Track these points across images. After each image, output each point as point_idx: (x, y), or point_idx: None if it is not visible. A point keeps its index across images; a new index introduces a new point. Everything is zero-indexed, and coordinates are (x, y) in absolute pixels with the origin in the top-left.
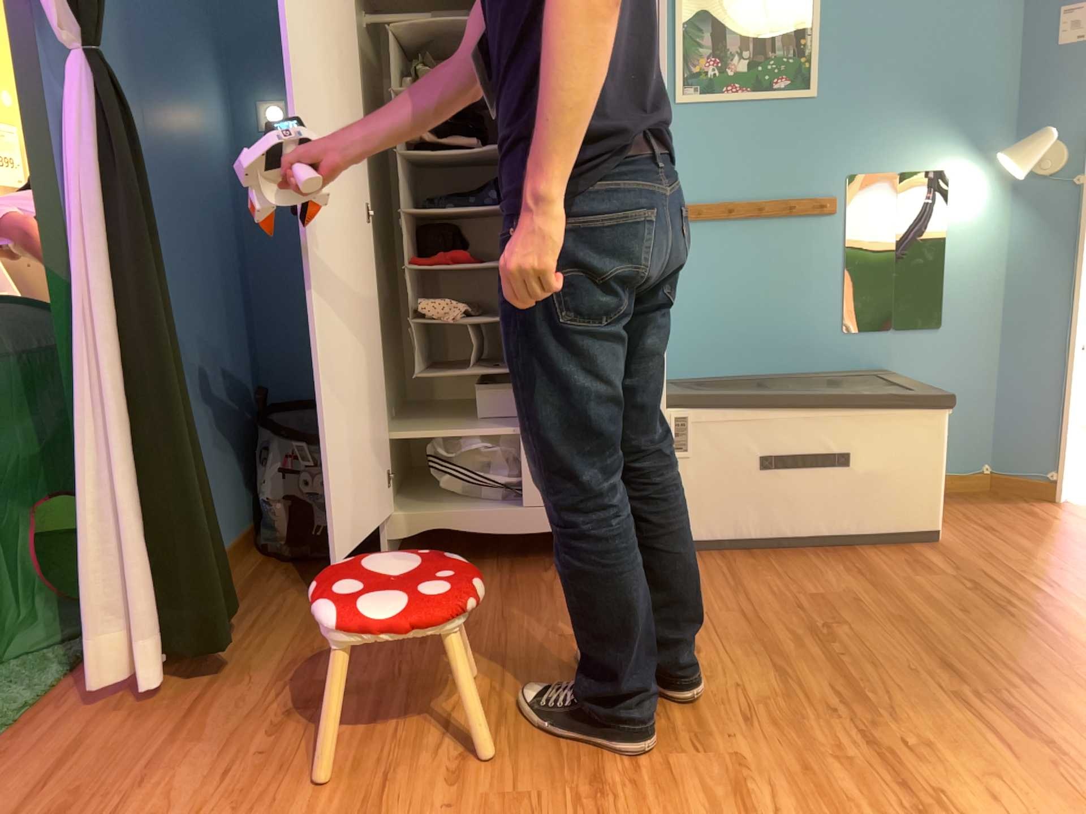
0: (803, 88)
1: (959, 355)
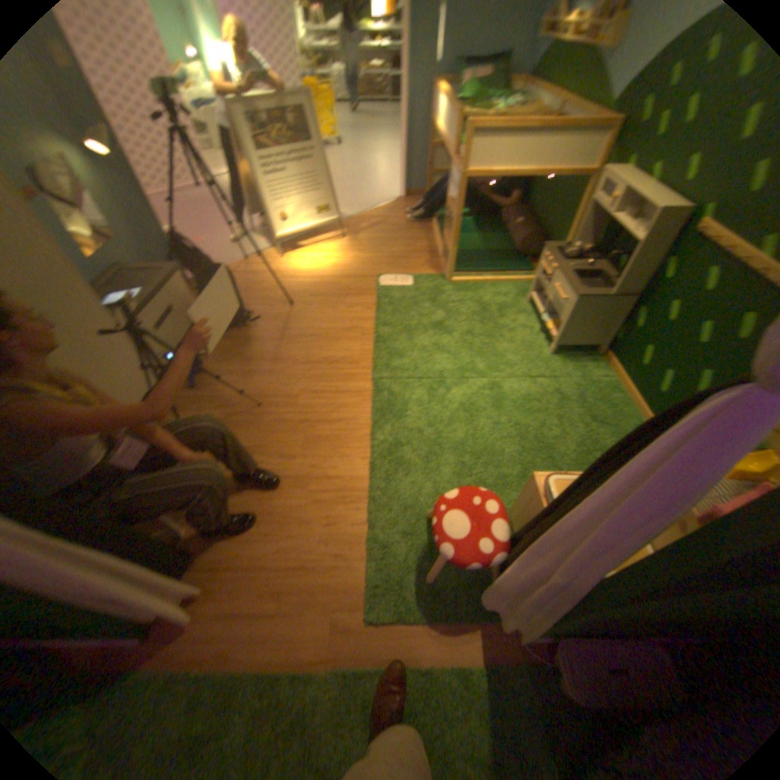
0: None
1: (123, 245)
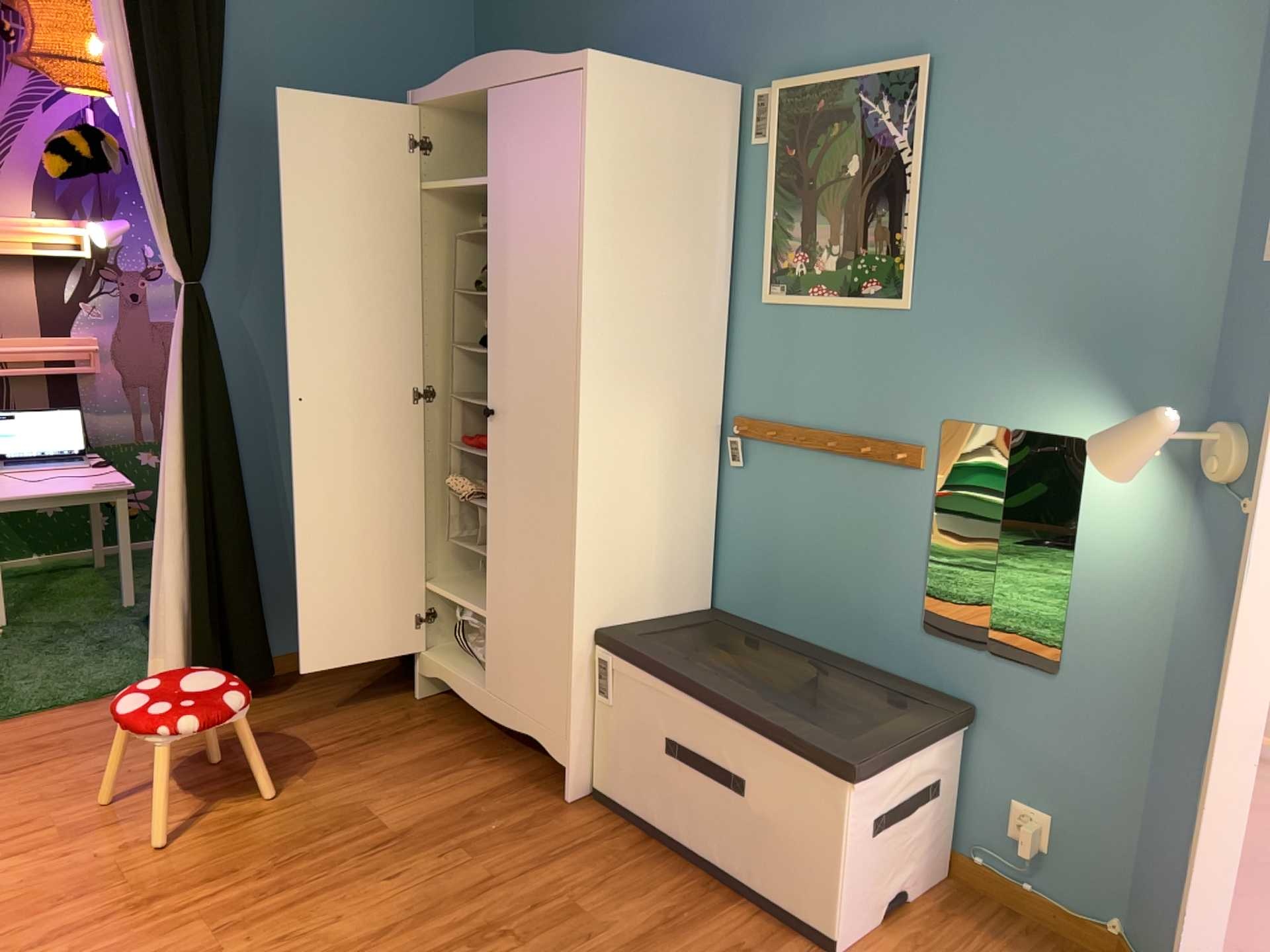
0: (894, 296)
1: (1083, 724)
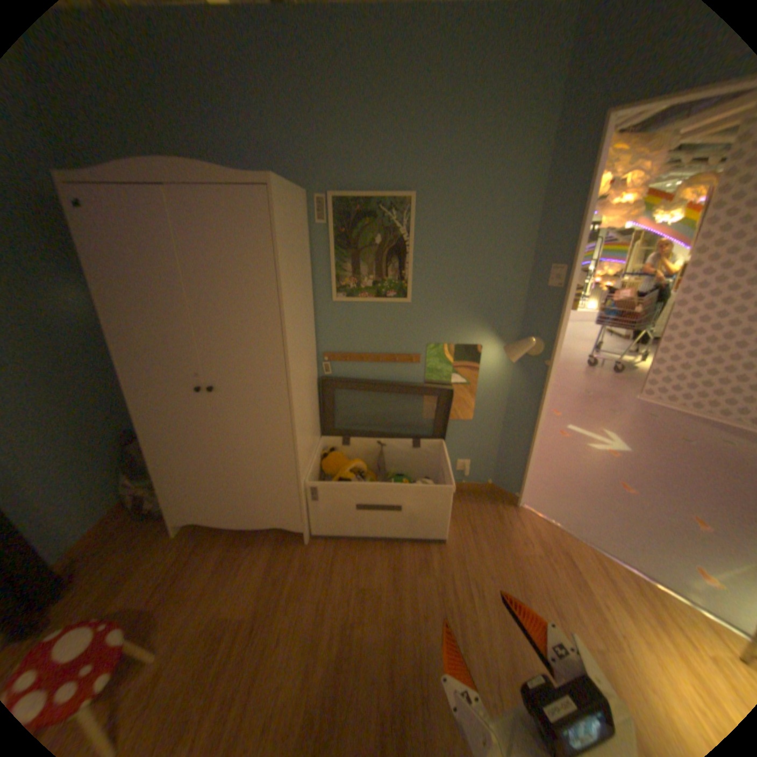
0: (403, 297)
1: (480, 431)
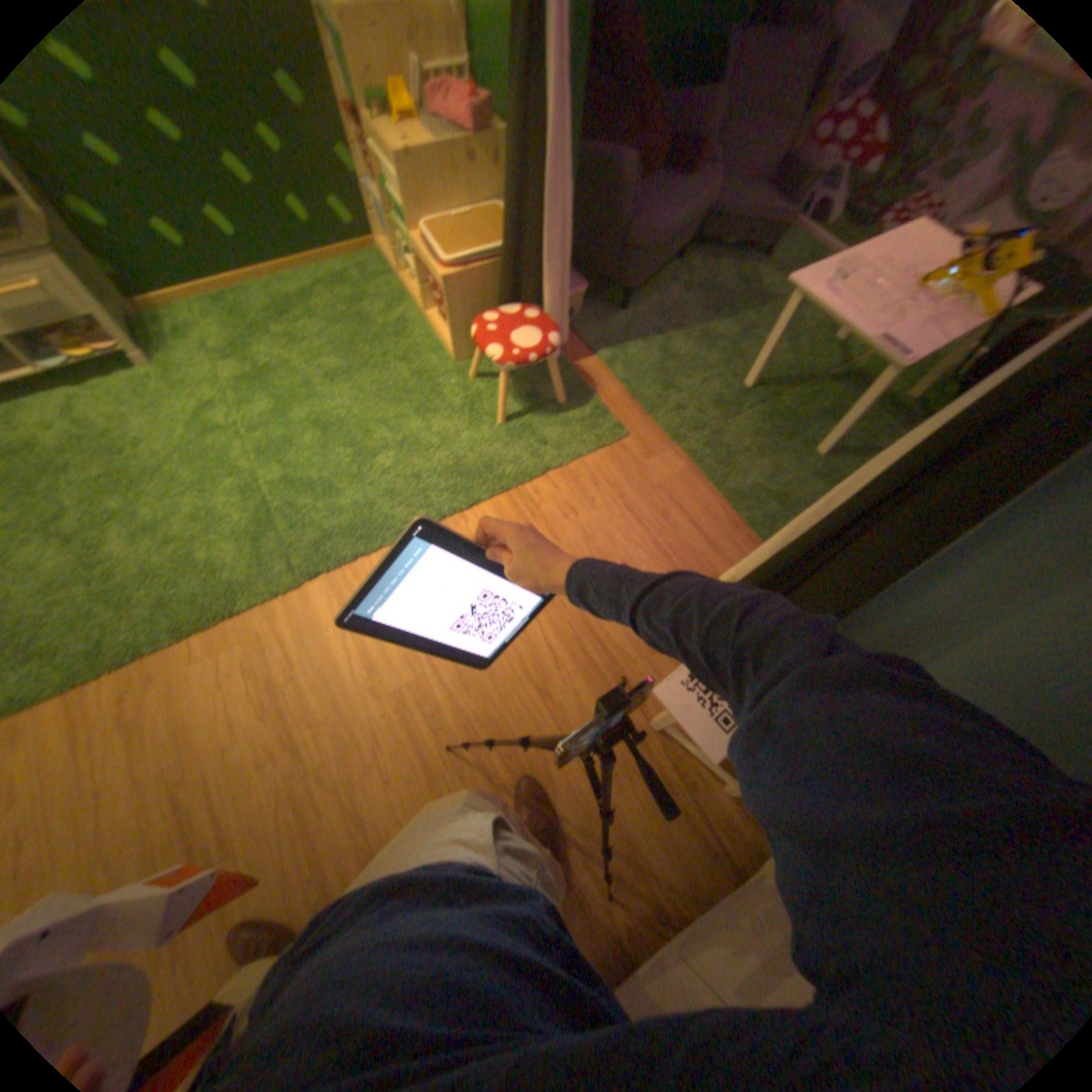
0: None
1: None
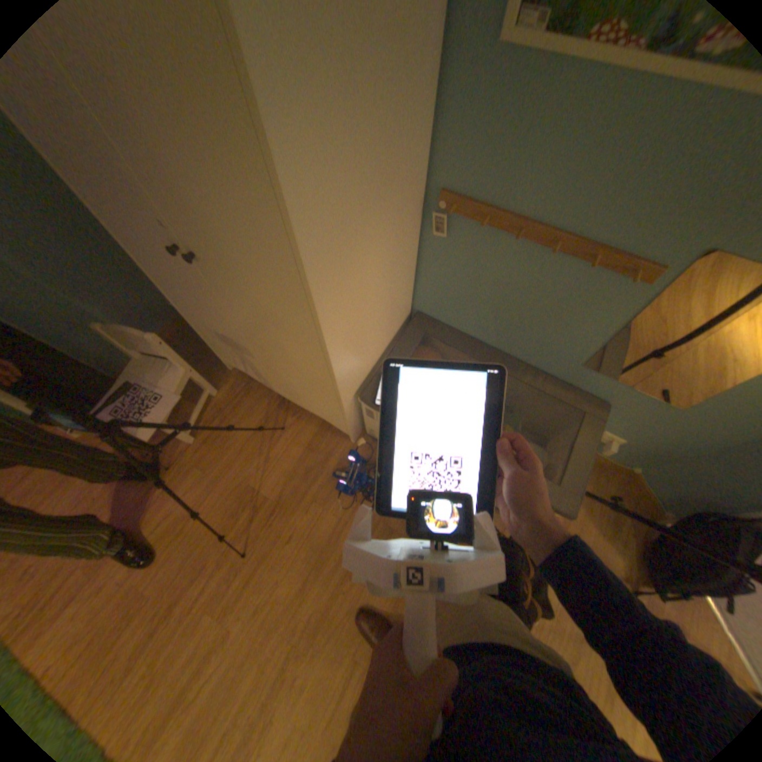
0: None
1: (683, 430)
